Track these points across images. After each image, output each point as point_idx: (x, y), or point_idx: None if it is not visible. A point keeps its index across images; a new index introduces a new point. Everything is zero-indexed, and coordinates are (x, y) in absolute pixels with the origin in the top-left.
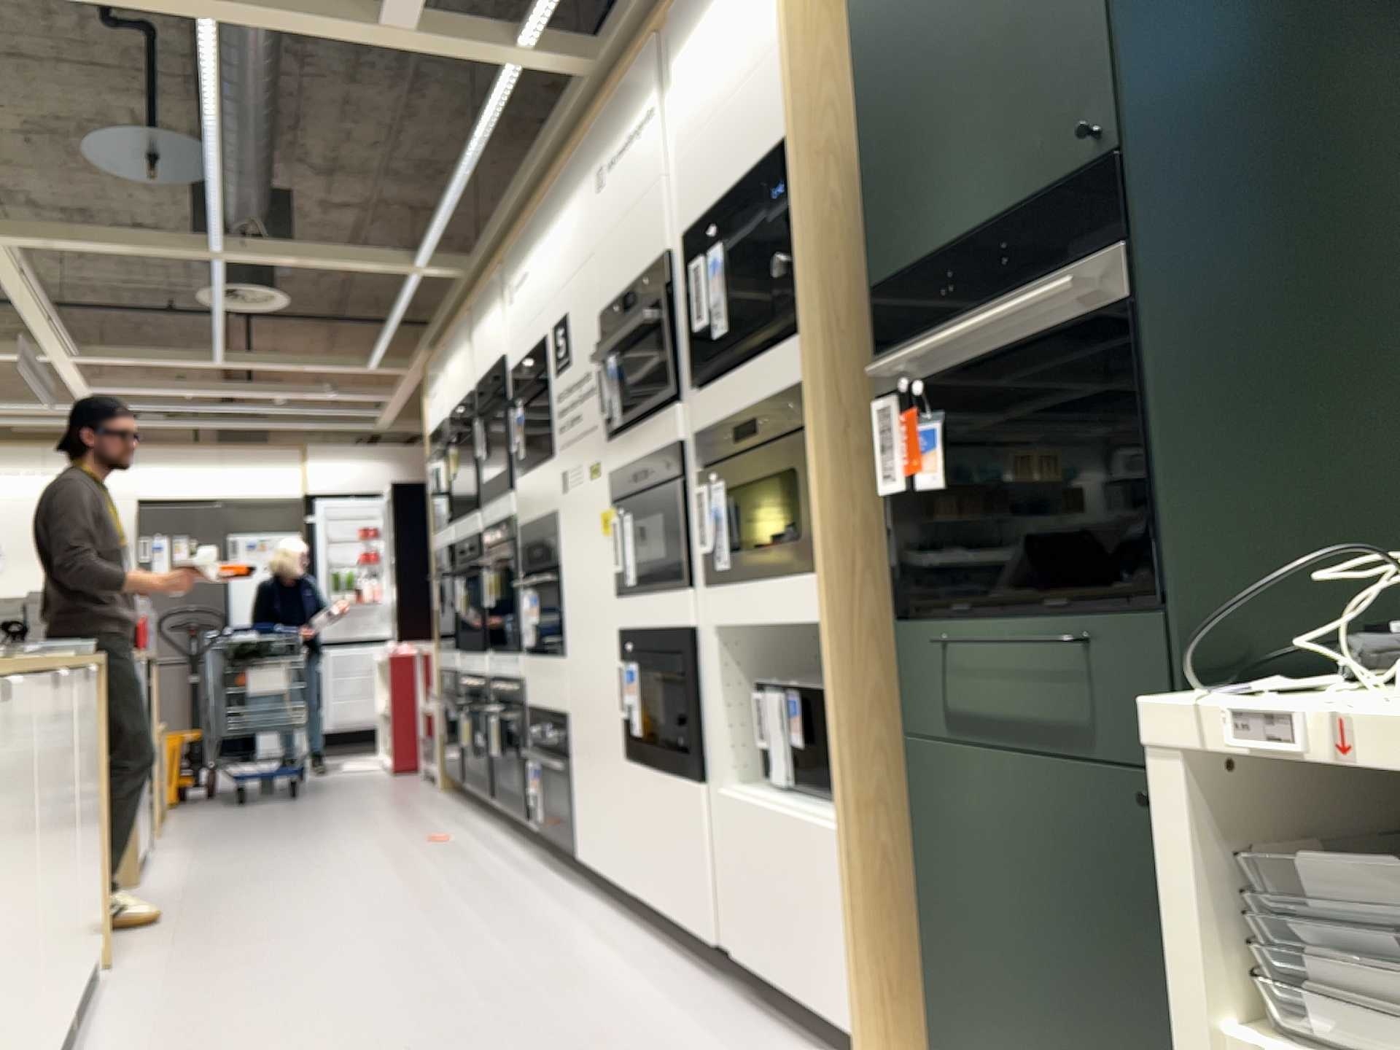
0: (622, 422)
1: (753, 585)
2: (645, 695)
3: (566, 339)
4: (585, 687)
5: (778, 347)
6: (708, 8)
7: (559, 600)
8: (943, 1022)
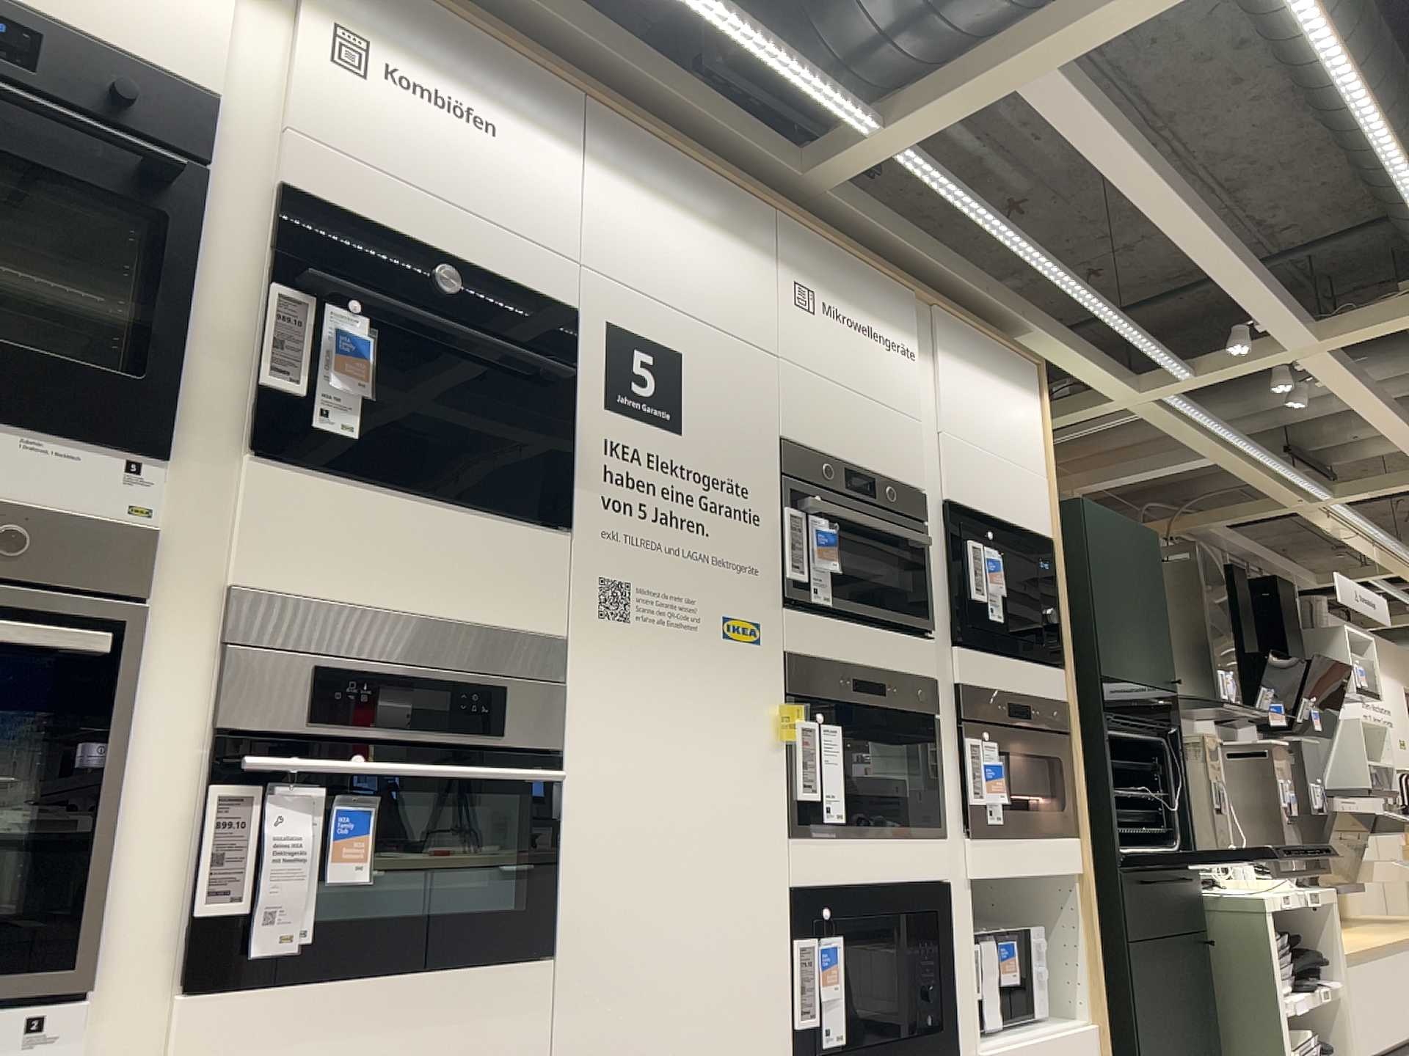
0: (828, 604)
1: (1019, 839)
2: (849, 978)
3: (666, 382)
4: (657, 1005)
5: (1035, 662)
6: (982, 369)
7: (543, 829)
8: None
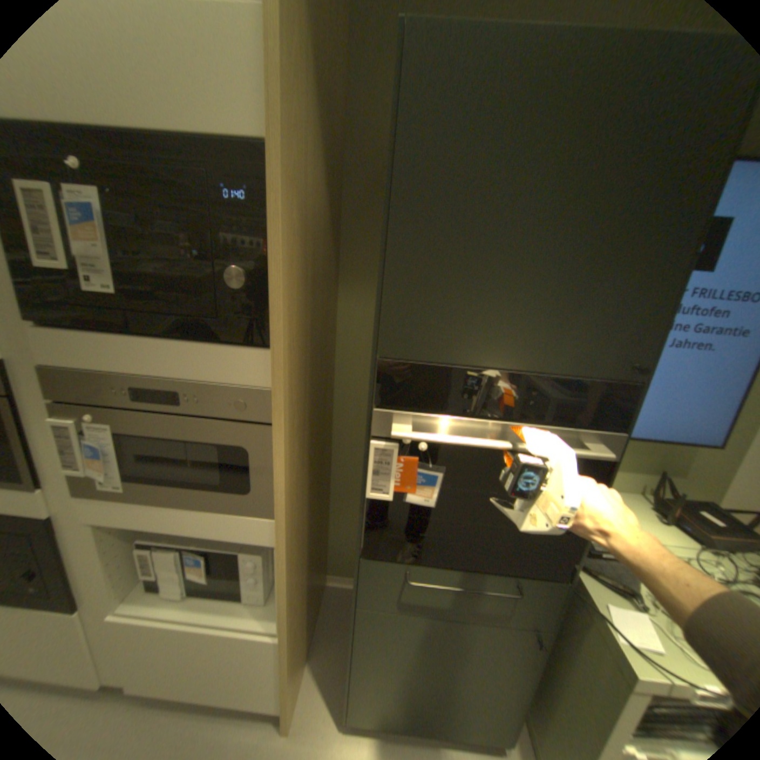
0: None
1: (154, 507)
2: None
3: None
4: None
5: (204, 341)
6: None
7: None
8: (344, 702)
